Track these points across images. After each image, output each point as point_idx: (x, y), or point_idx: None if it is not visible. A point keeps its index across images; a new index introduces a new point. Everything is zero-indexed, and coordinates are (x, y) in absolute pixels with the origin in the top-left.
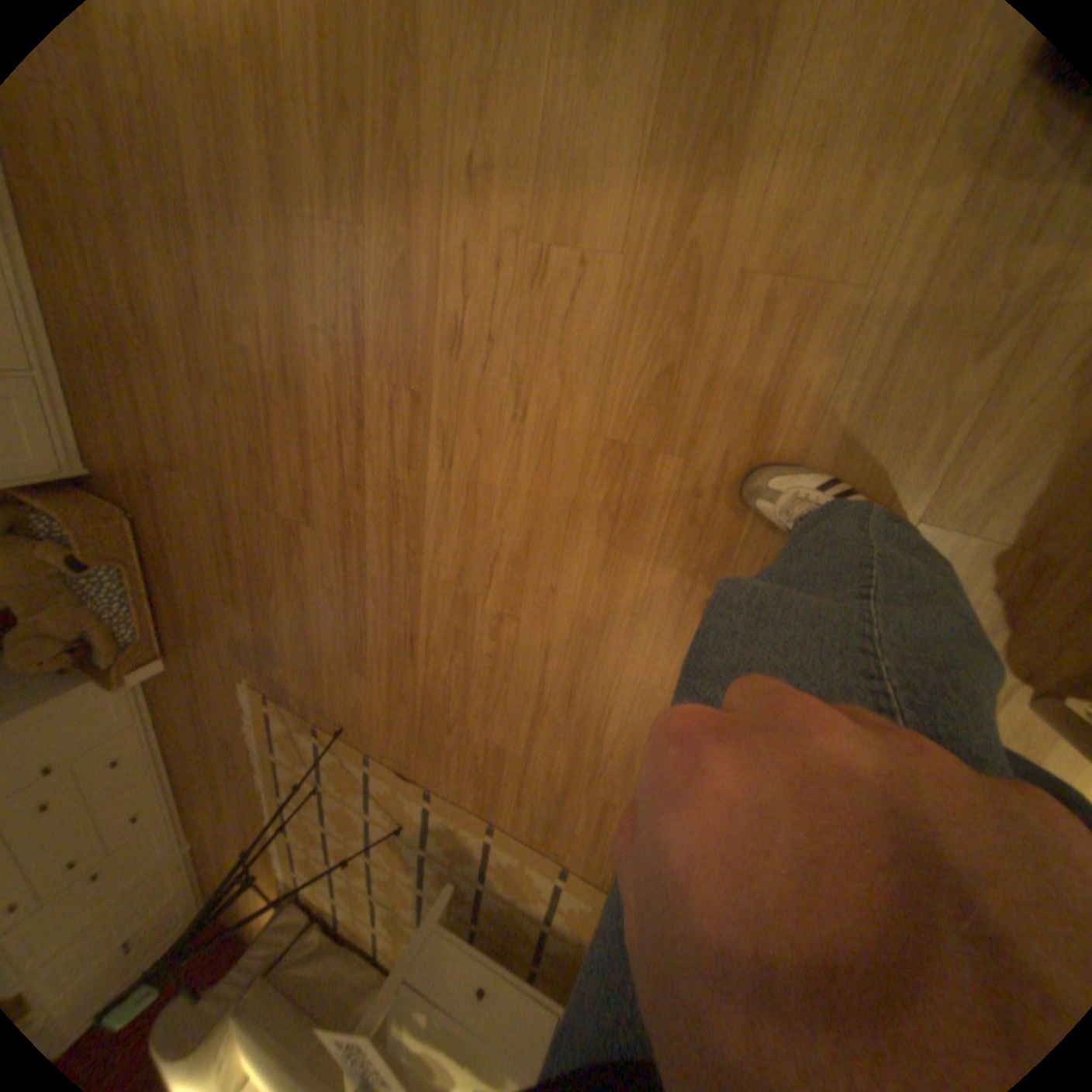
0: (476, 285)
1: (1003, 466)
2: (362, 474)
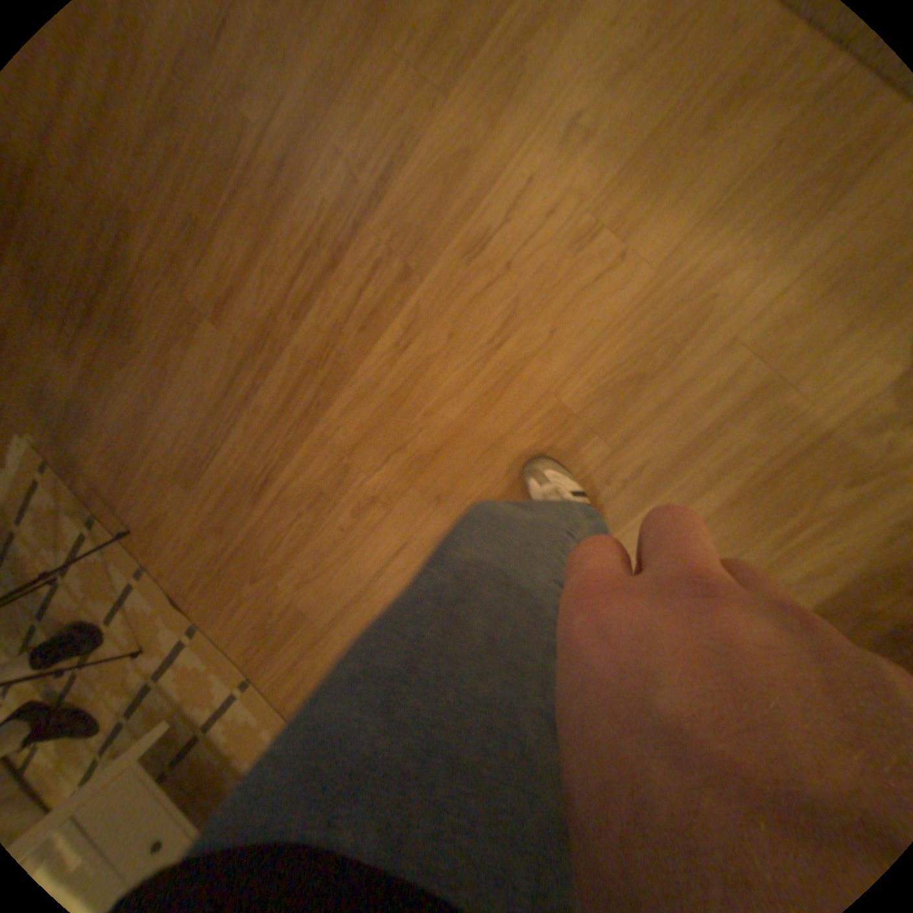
0: (522, 219)
1: (821, 566)
2: (309, 311)
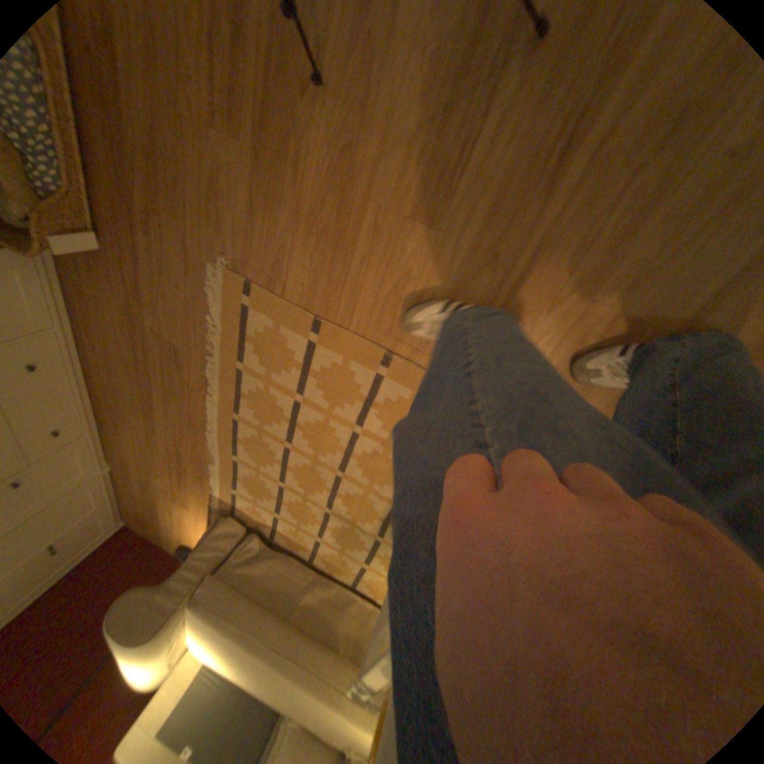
0: None
1: None
2: None
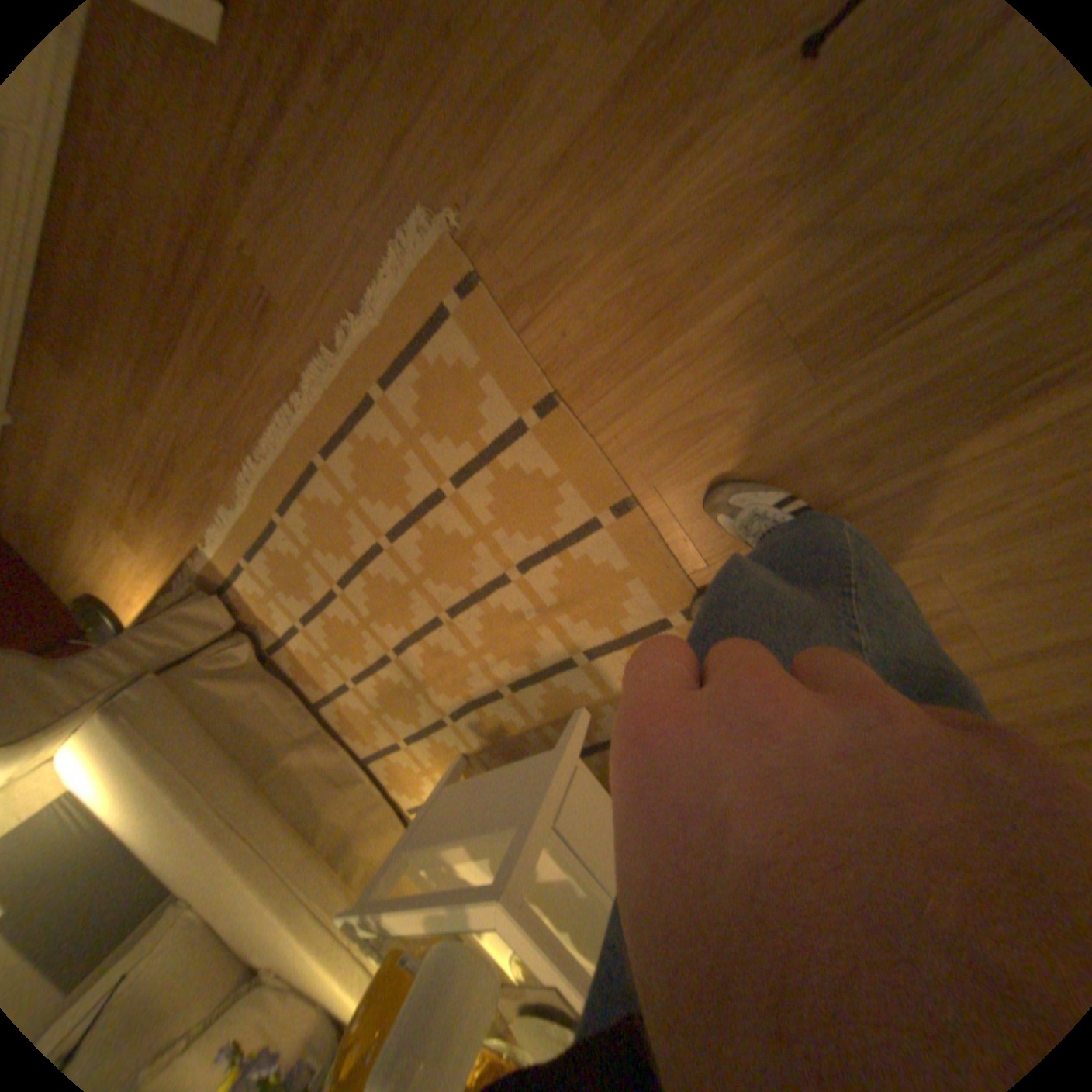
0: None
1: None
2: None
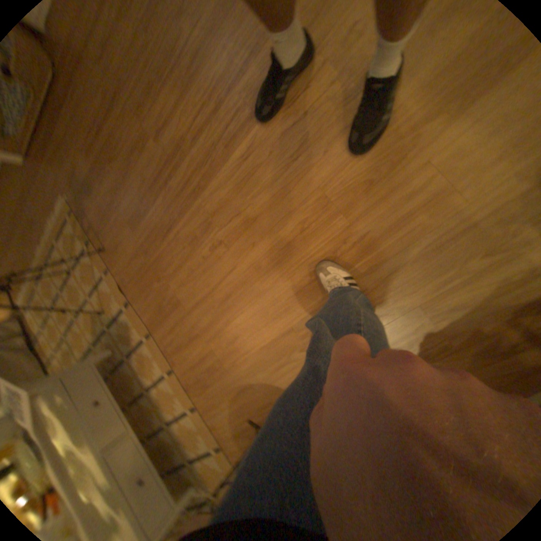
0: (317, 86)
1: (461, 304)
2: (200, 135)
